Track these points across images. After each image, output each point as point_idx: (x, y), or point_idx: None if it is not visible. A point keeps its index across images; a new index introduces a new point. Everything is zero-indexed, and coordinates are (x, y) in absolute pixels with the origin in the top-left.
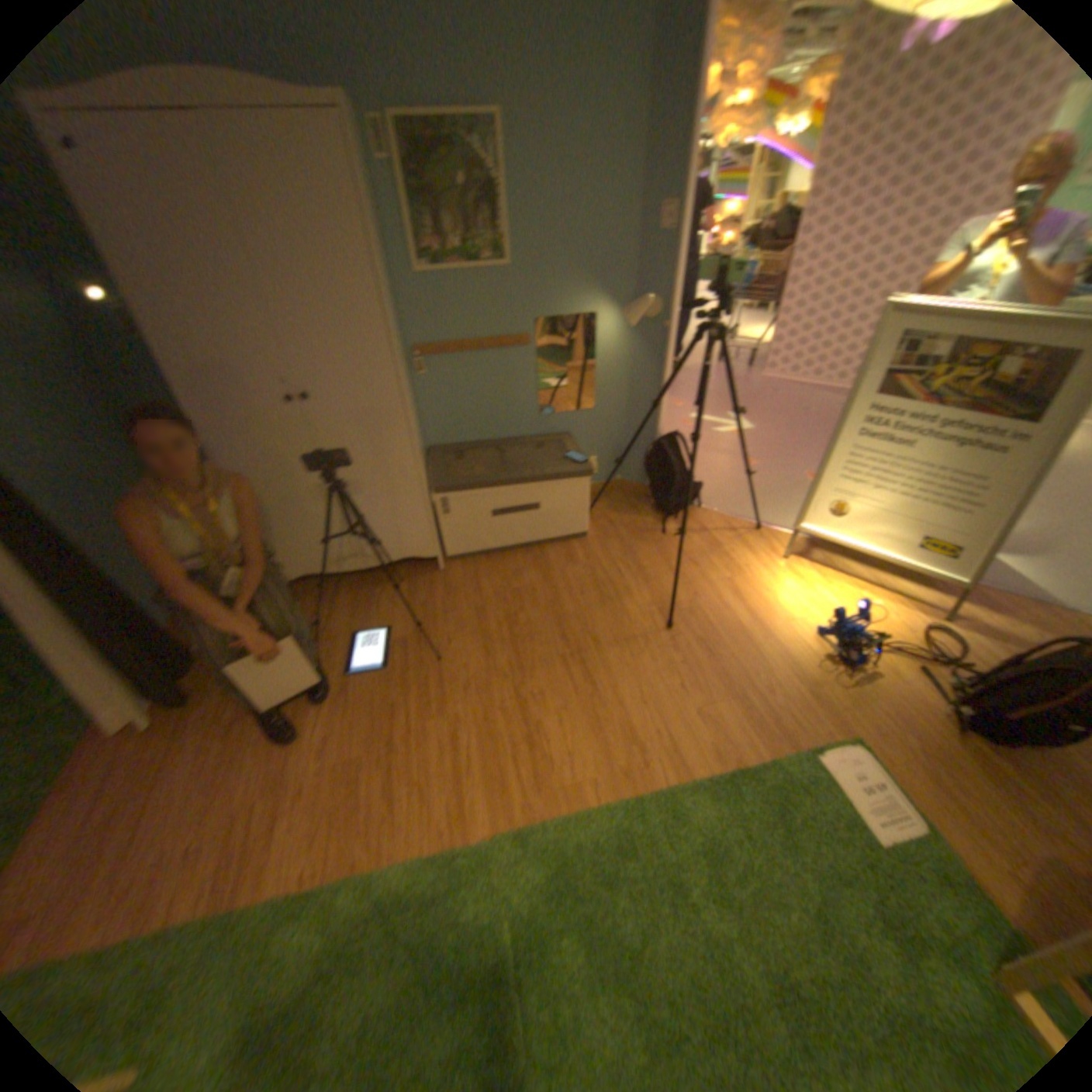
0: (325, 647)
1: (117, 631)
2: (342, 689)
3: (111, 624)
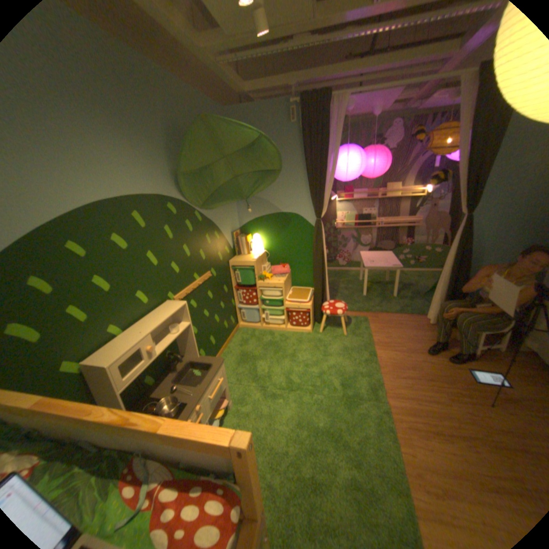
0: (485, 364)
1: (451, 297)
2: (459, 369)
3: (451, 294)
